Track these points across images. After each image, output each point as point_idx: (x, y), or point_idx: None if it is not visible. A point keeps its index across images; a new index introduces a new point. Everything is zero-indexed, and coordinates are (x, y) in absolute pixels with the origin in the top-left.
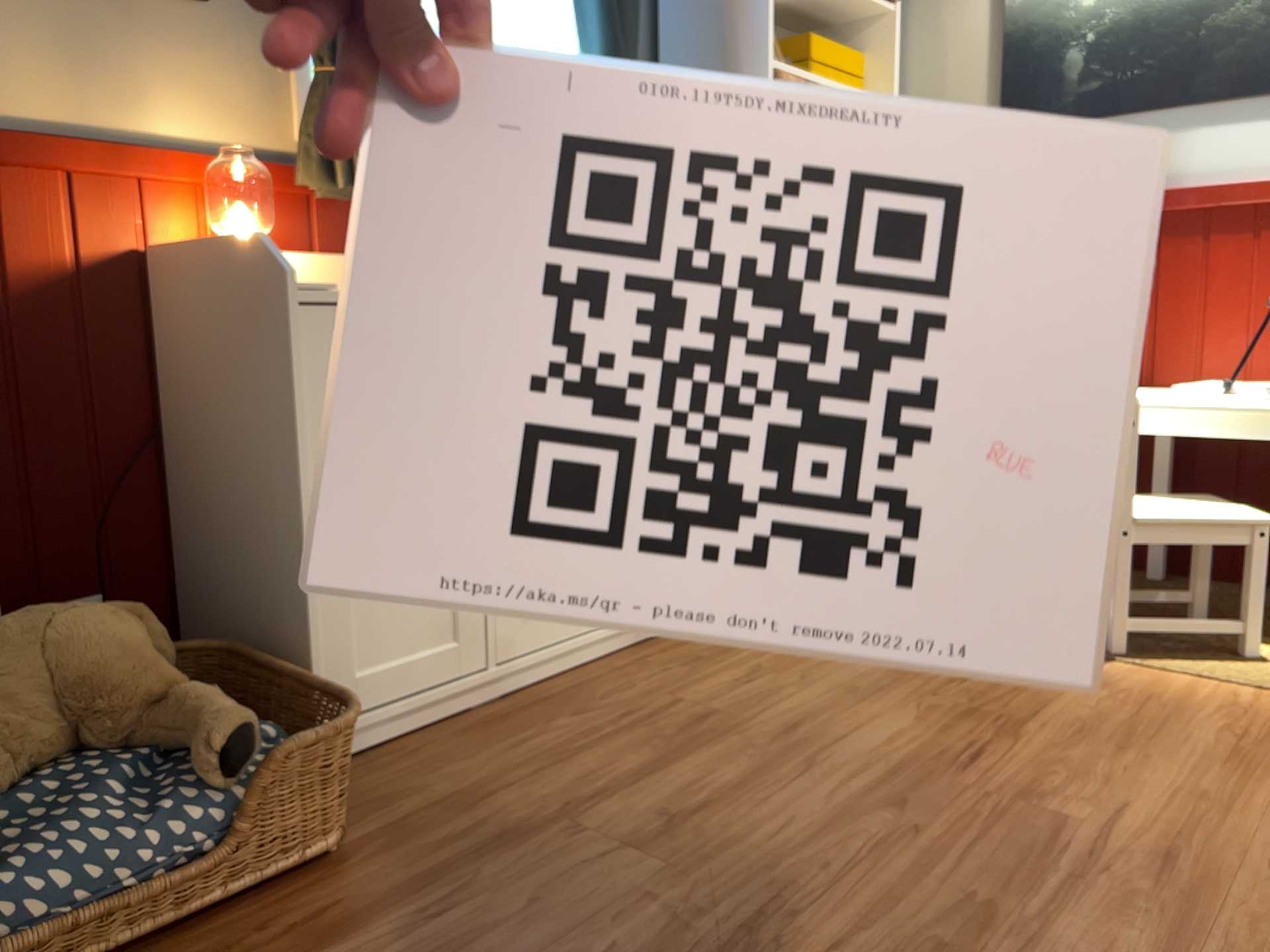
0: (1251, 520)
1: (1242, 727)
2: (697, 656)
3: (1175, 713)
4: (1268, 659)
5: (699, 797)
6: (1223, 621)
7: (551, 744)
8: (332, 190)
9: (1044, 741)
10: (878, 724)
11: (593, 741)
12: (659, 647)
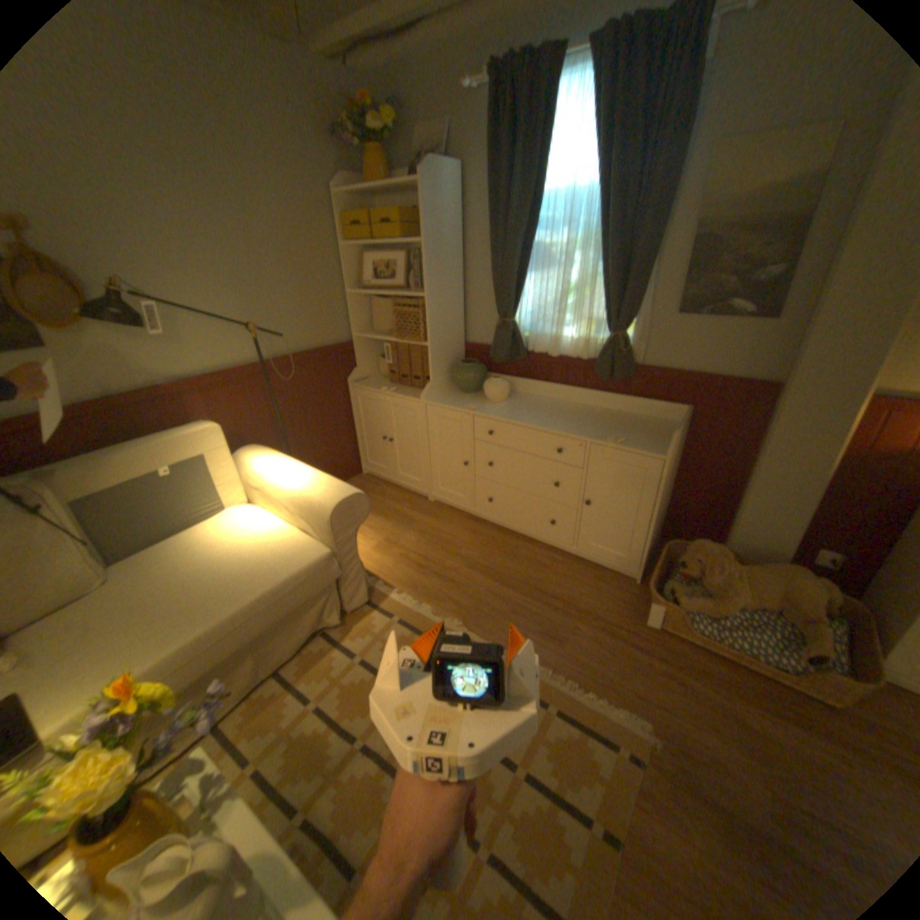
0: None
1: None
2: None
3: None
4: None
5: None
6: None
7: None
8: None
9: None
10: None
11: None
12: None
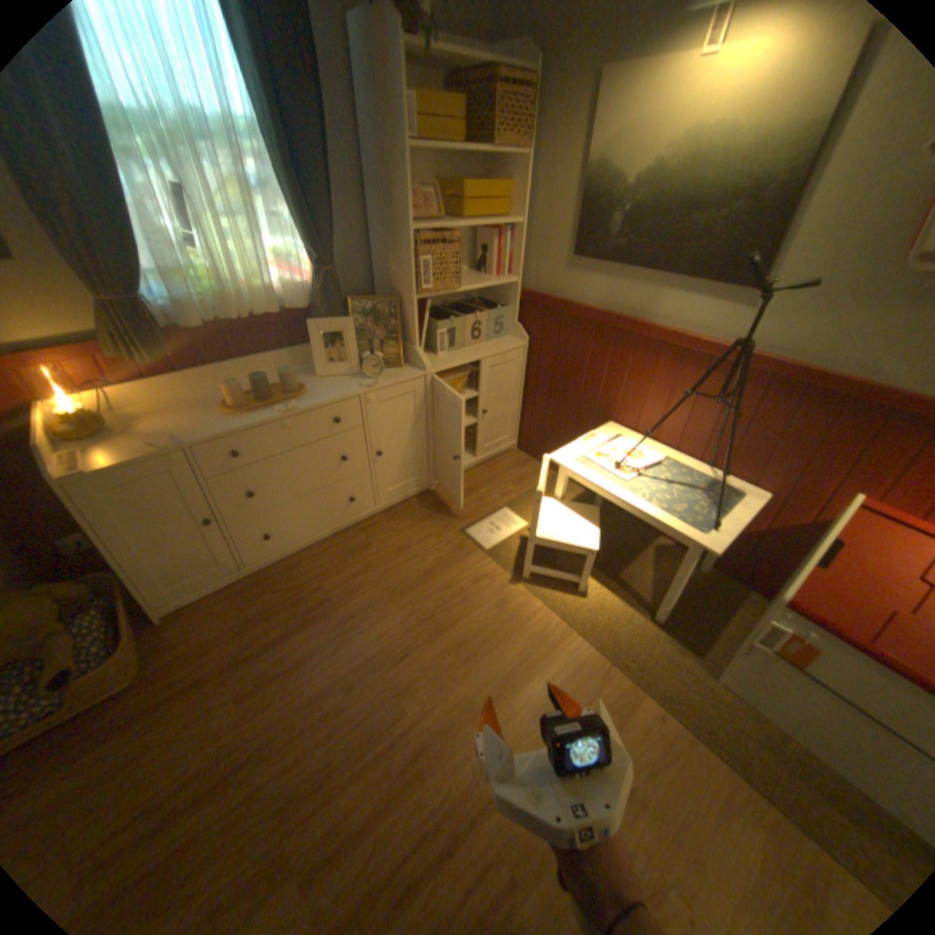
0: (589, 547)
1: (529, 652)
2: (351, 549)
3: (510, 635)
4: (586, 595)
5: (281, 666)
6: (572, 577)
7: (252, 614)
8: (129, 357)
9: (440, 648)
10: (384, 621)
11: (268, 615)
12: (341, 538)
